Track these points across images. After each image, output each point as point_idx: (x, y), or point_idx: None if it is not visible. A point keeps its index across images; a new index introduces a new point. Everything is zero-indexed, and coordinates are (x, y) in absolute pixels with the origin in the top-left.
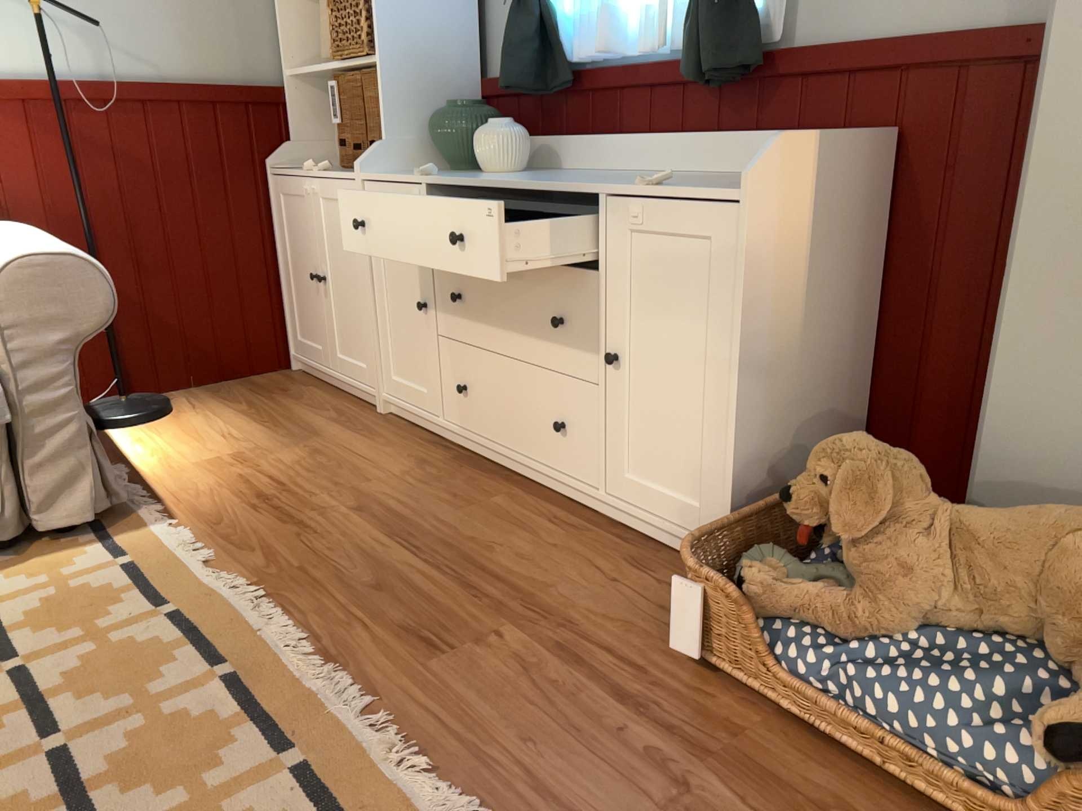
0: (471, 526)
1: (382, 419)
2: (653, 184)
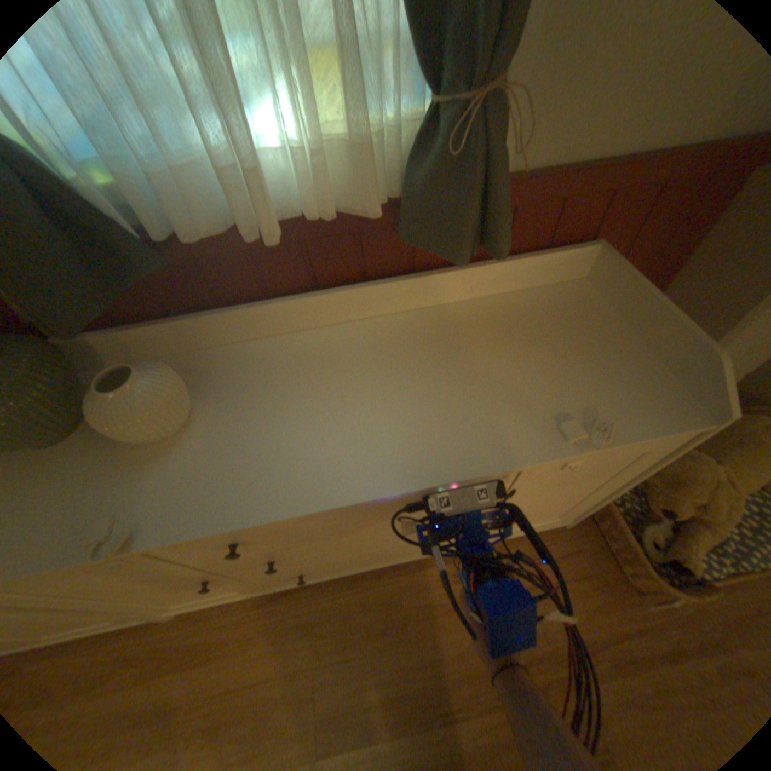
0: (438, 642)
1: (182, 620)
2: (590, 433)
